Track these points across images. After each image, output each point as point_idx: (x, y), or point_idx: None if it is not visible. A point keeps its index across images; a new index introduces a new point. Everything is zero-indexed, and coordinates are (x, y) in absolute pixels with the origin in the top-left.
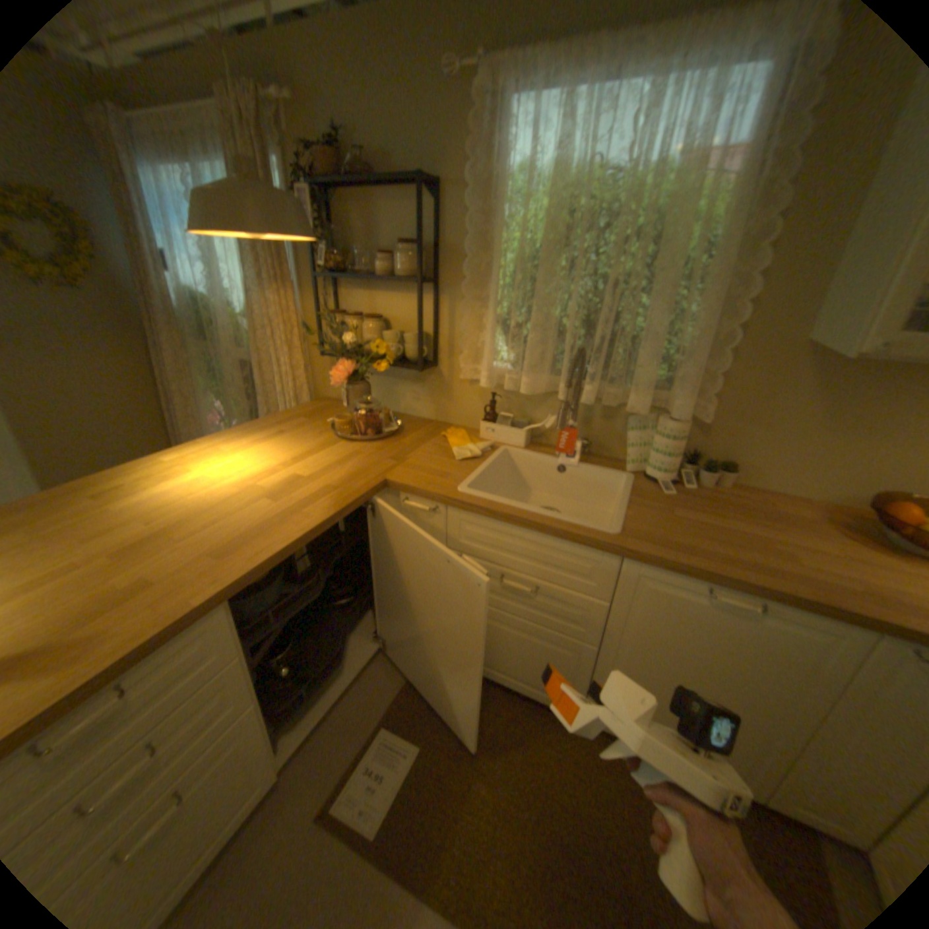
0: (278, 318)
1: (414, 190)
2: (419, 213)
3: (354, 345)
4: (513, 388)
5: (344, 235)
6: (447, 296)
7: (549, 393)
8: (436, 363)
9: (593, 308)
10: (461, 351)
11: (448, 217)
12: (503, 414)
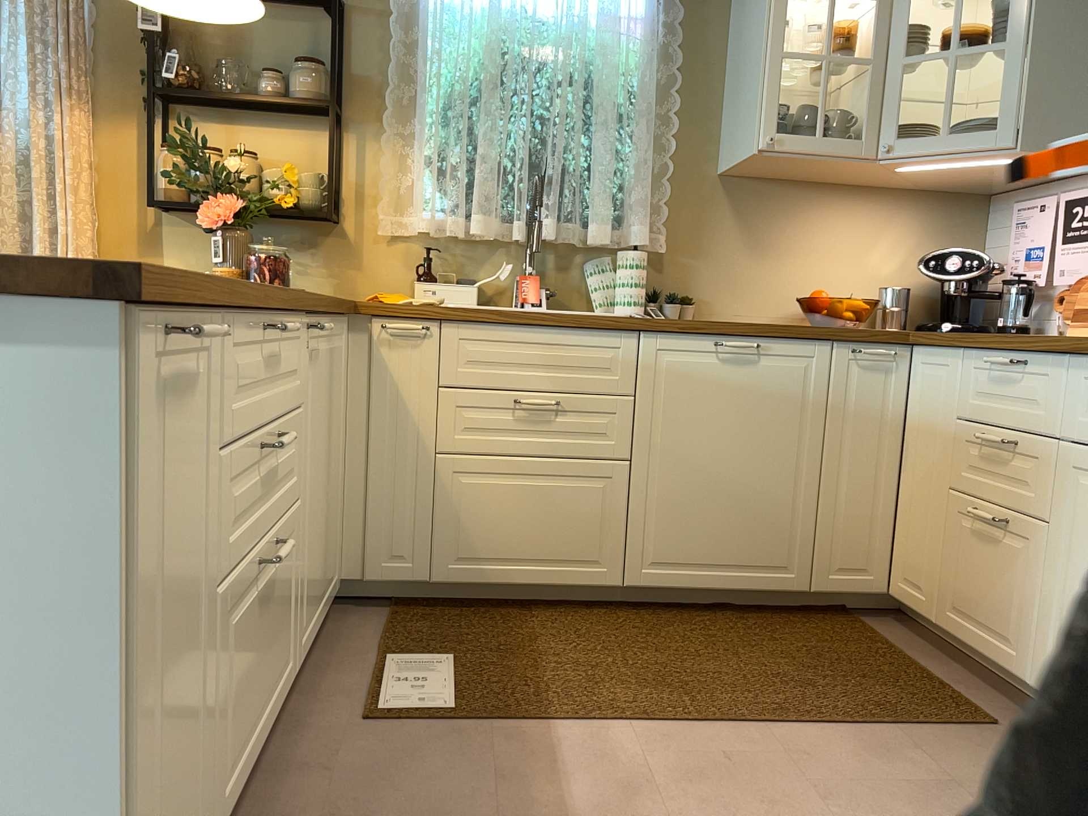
0: (73, 151)
1: (313, 14)
2: (337, 32)
3: (237, 178)
4: (458, 233)
5: (198, 54)
6: (357, 135)
7: (495, 245)
8: (340, 219)
9: (535, 147)
10: (377, 201)
11: (359, 47)
12: (438, 278)
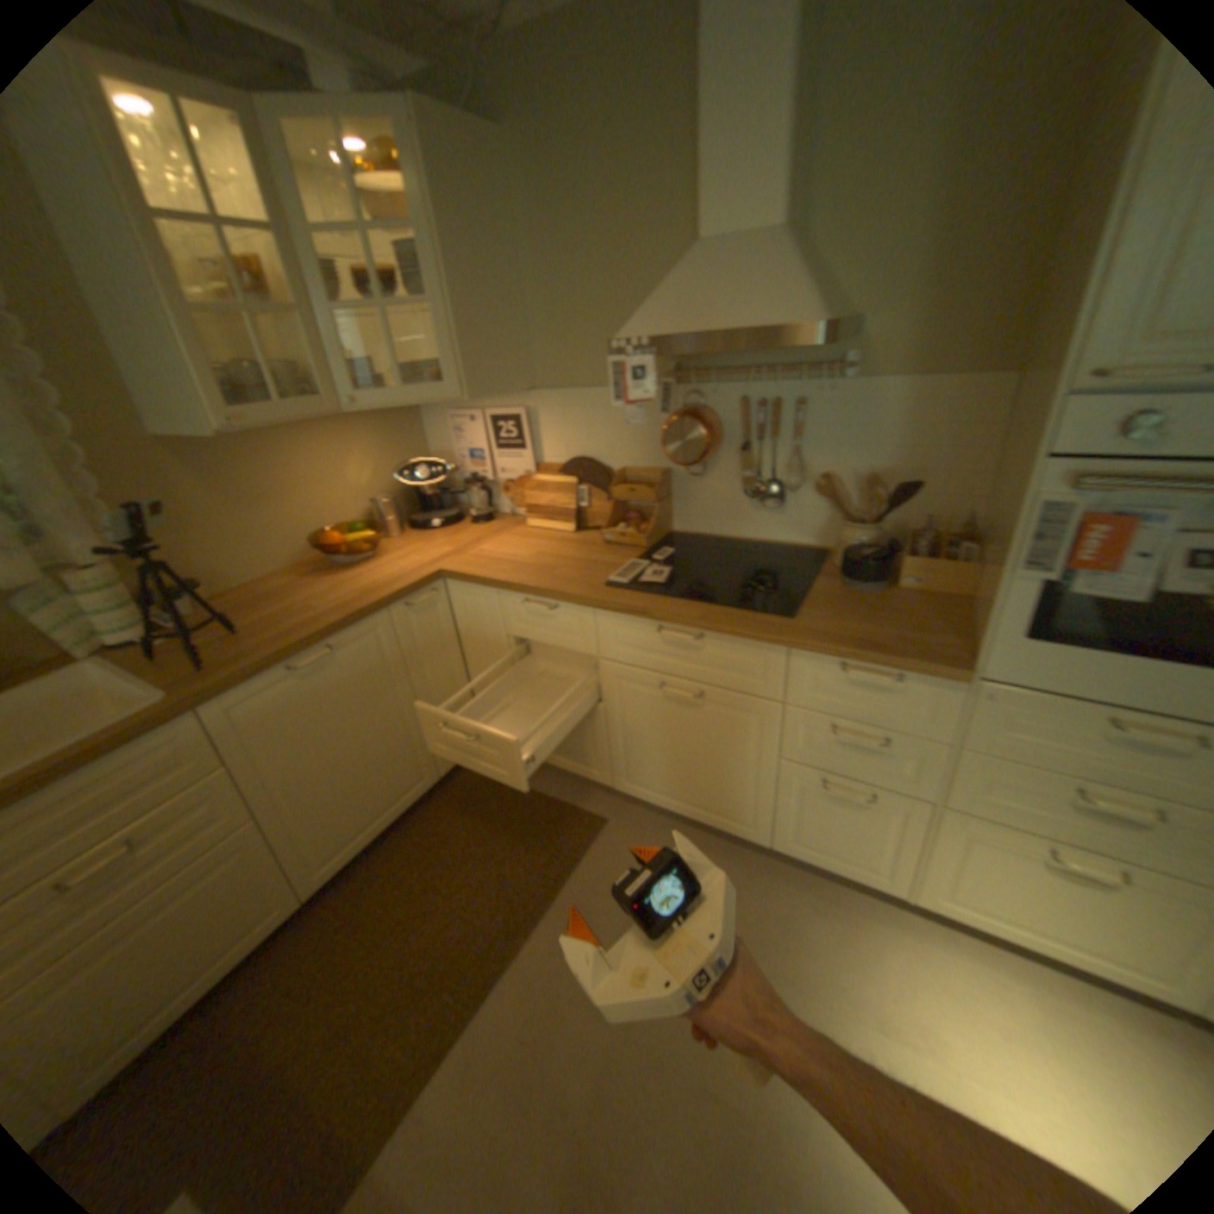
0: None
1: None
2: None
3: None
4: None
5: None
6: None
7: None
8: None
9: None
10: None
11: None
12: None
